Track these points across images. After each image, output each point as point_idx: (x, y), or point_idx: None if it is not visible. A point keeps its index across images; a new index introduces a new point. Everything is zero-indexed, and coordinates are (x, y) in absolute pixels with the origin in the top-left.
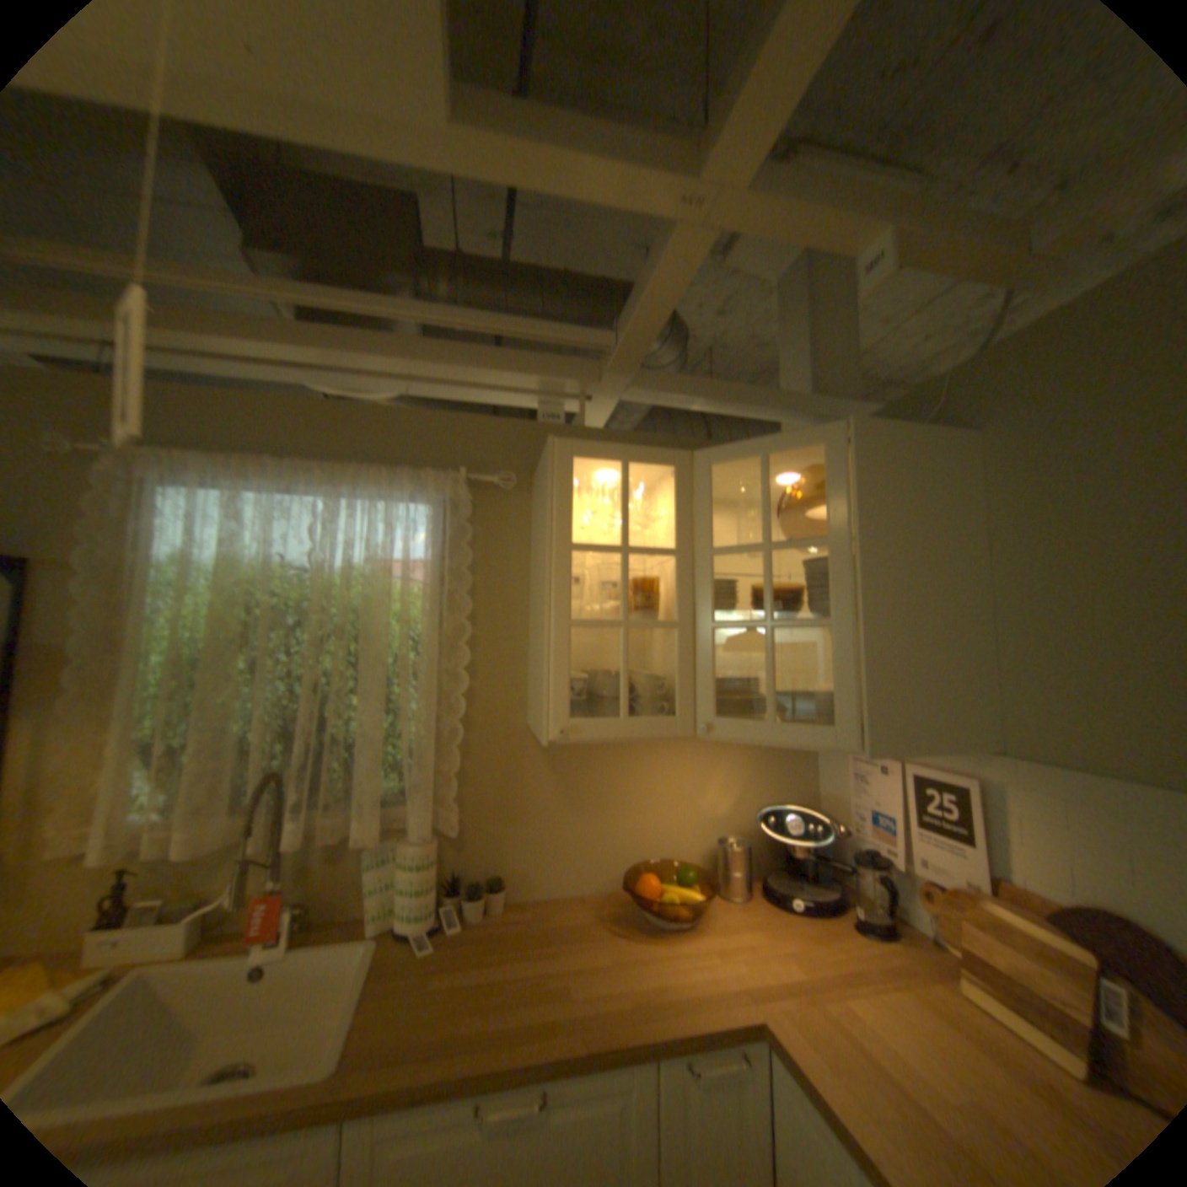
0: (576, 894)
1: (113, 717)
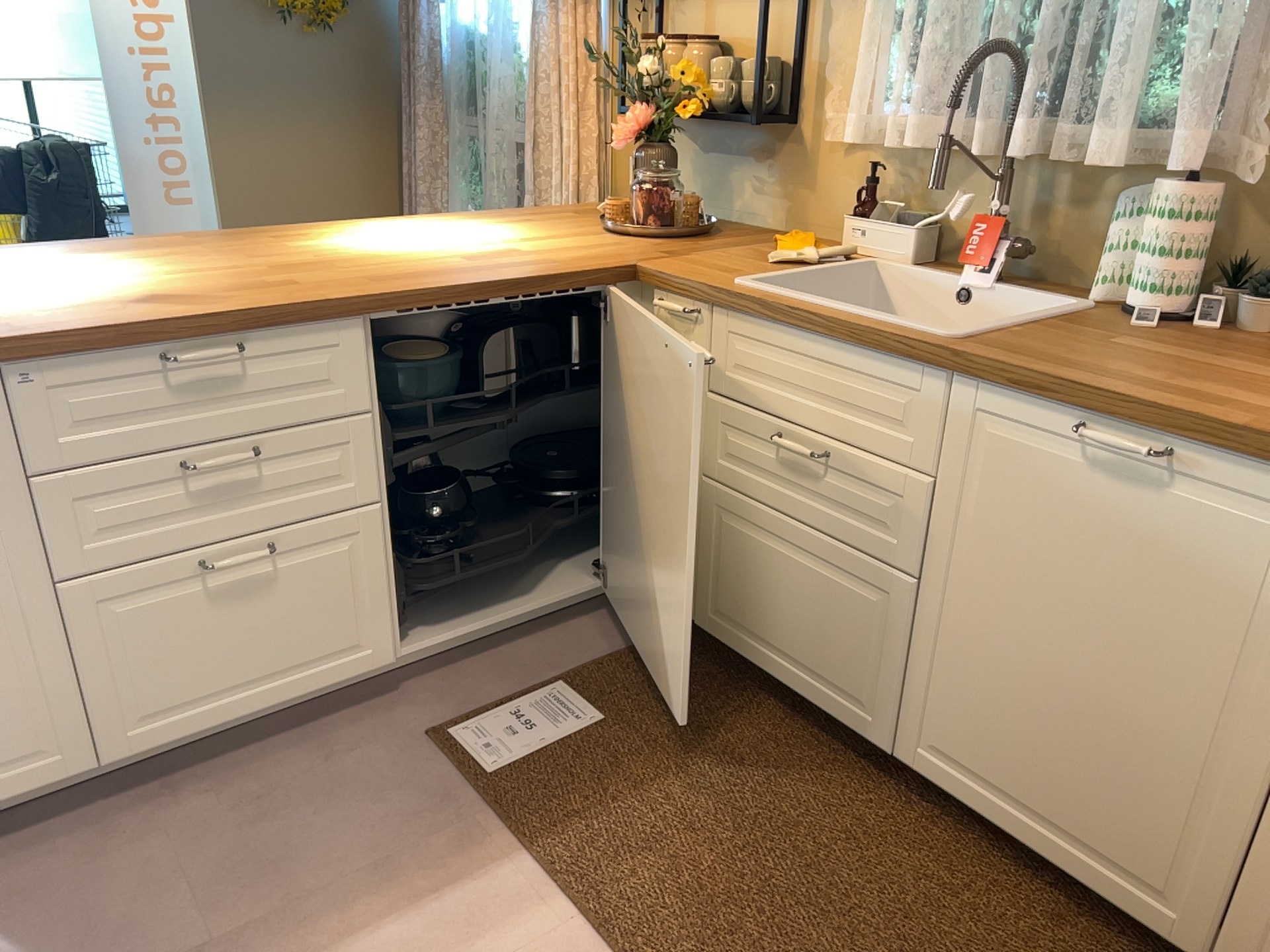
0: None
1: None
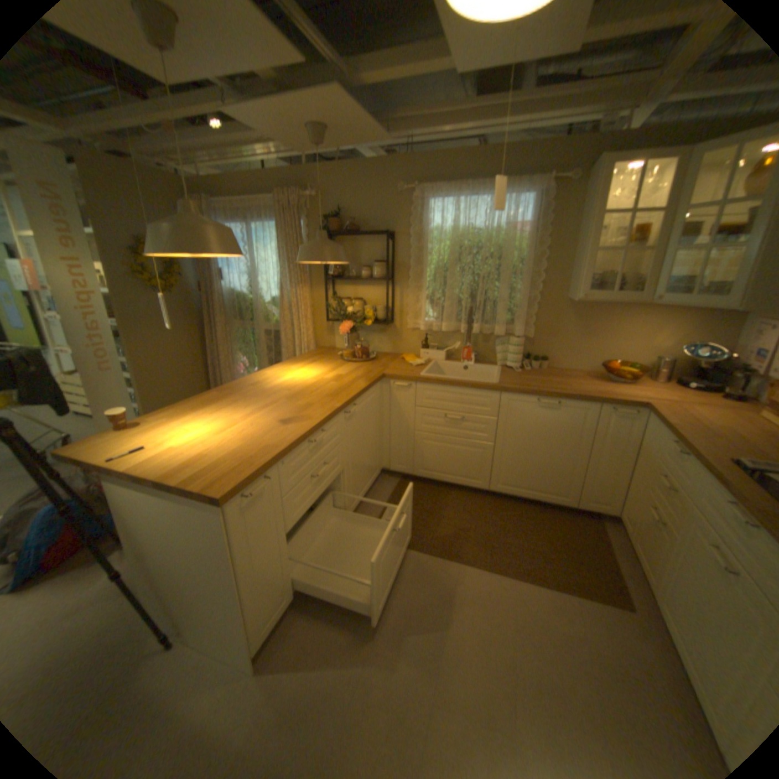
0: (578, 369)
1: (420, 287)
